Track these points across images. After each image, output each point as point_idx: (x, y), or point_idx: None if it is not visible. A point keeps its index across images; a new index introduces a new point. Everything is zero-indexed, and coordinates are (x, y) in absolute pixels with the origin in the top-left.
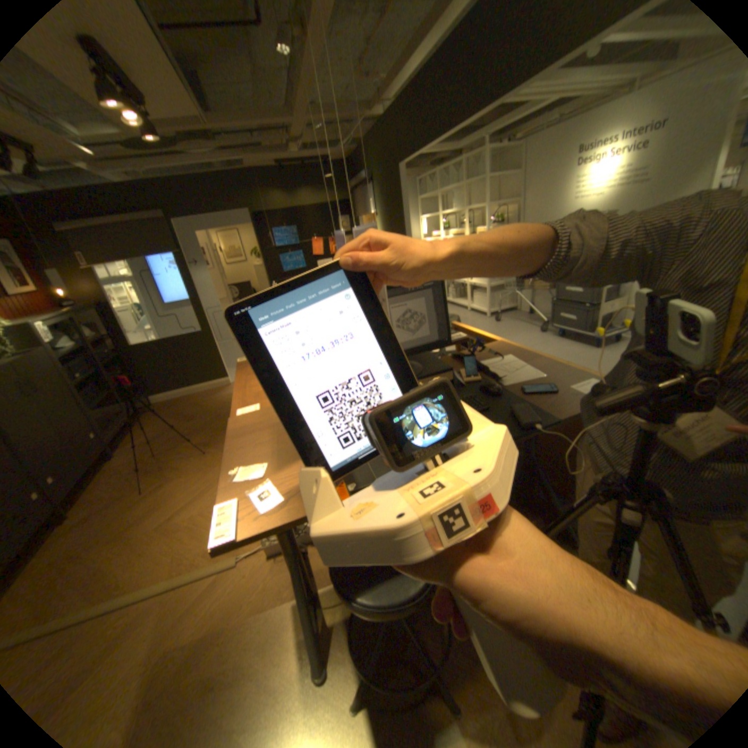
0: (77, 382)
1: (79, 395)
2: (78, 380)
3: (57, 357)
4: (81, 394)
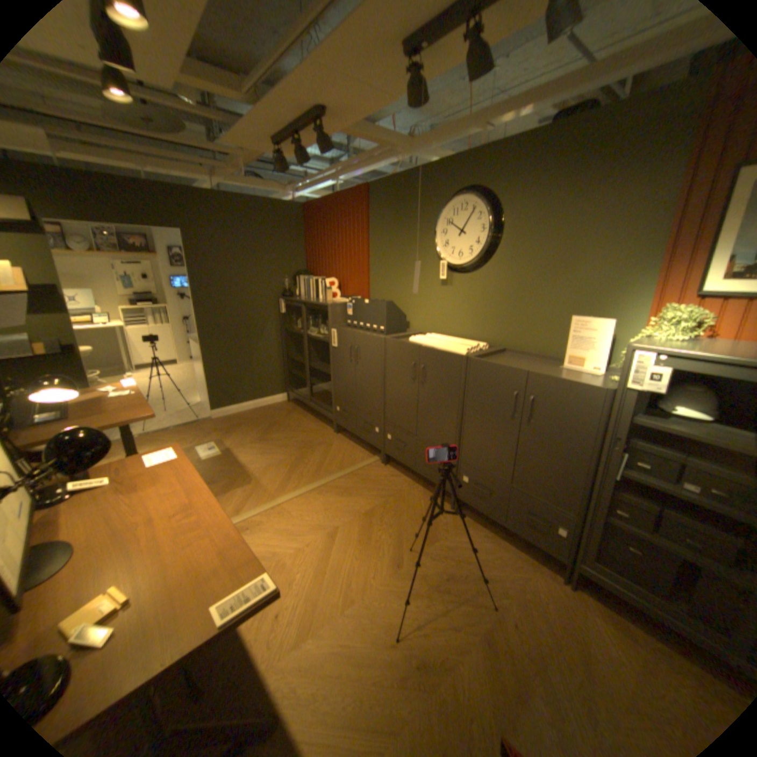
0: (653, 484)
1: (640, 501)
2: (669, 488)
3: (630, 419)
4: (649, 505)
